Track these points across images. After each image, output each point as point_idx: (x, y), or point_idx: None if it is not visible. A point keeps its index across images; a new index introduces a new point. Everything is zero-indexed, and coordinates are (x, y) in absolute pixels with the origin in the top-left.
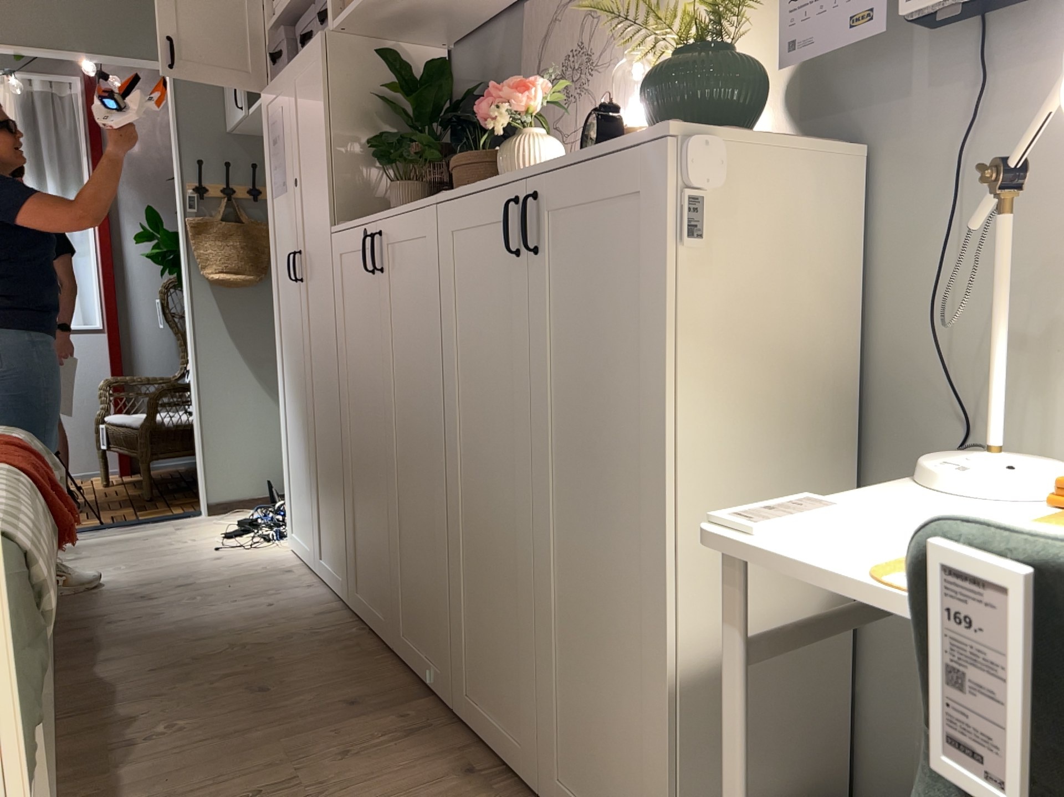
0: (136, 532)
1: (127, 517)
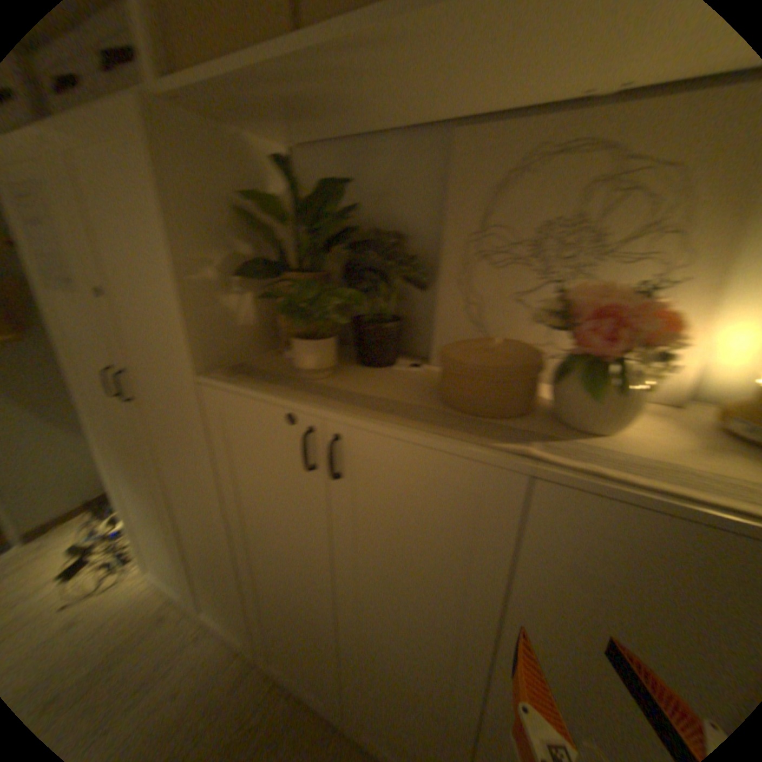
0: None
1: None
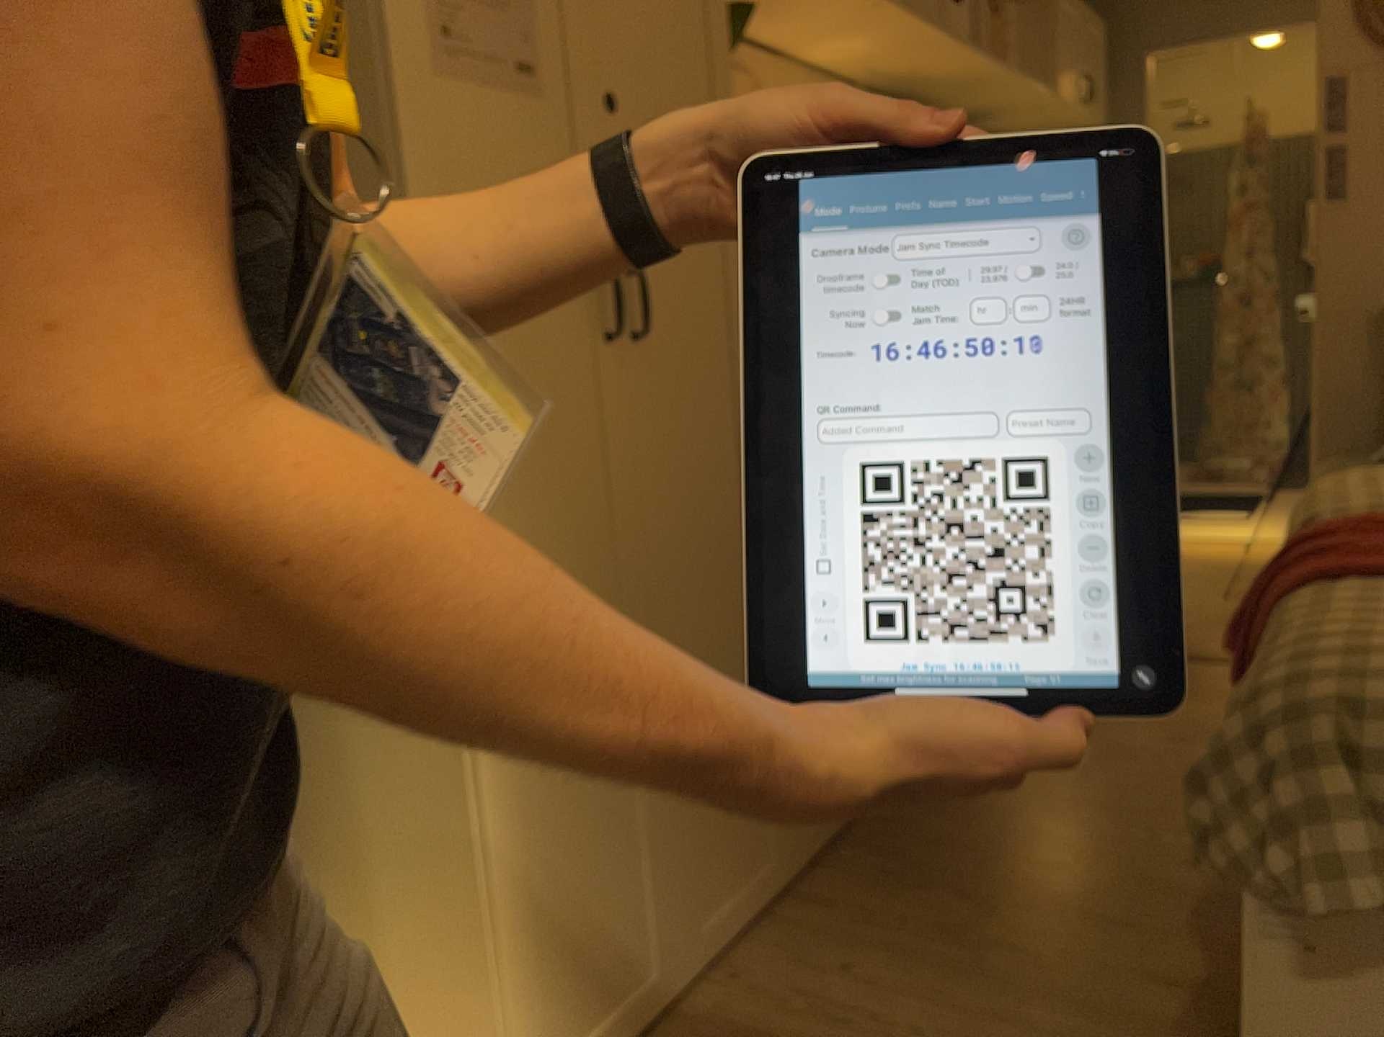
0: None
1: None
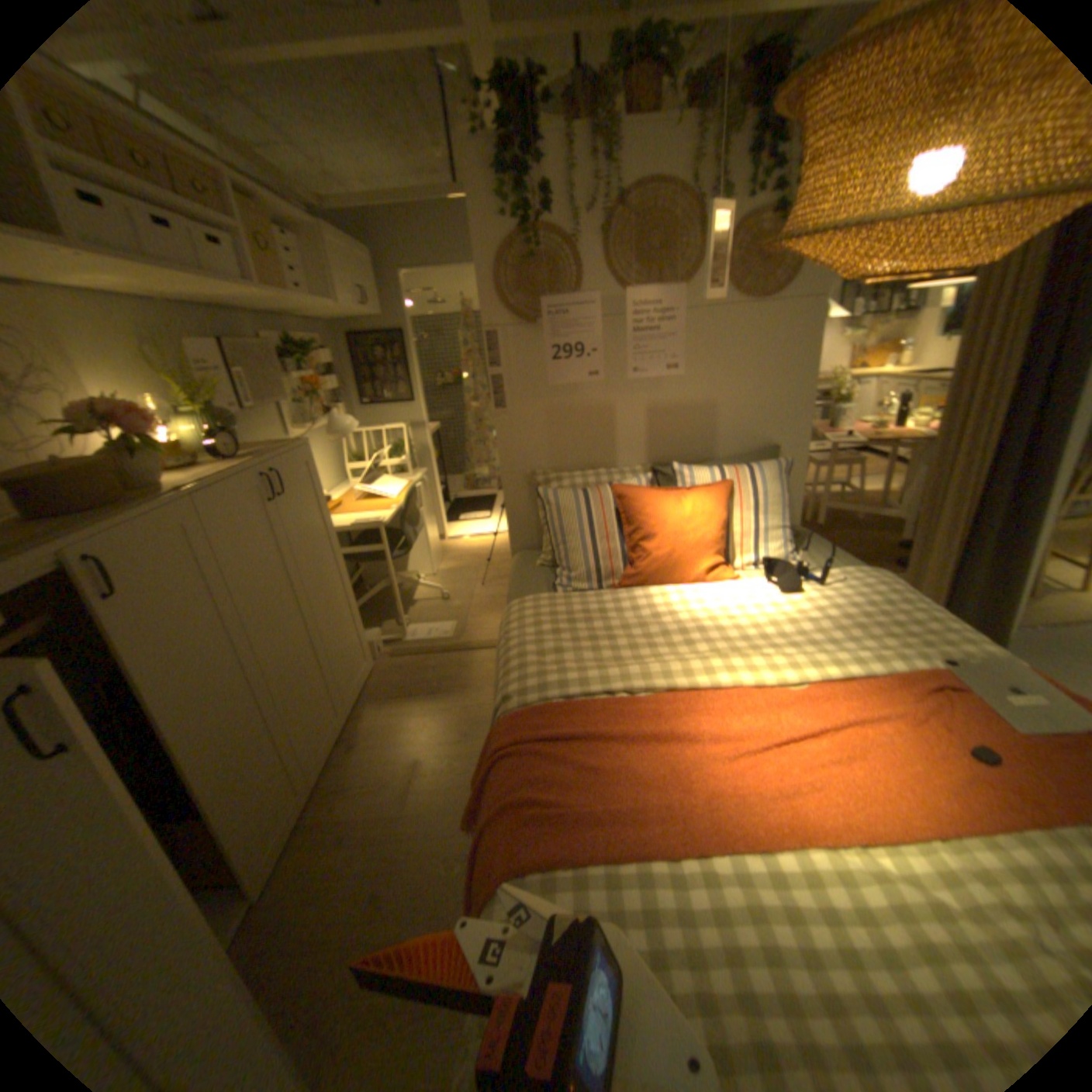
0: None
1: None
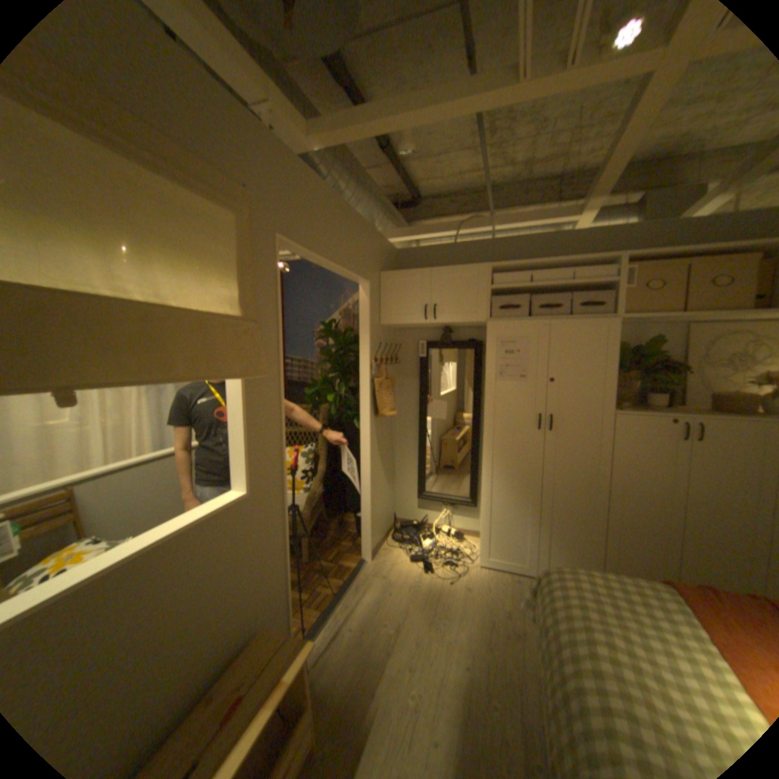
0: (365, 592)
1: (334, 585)
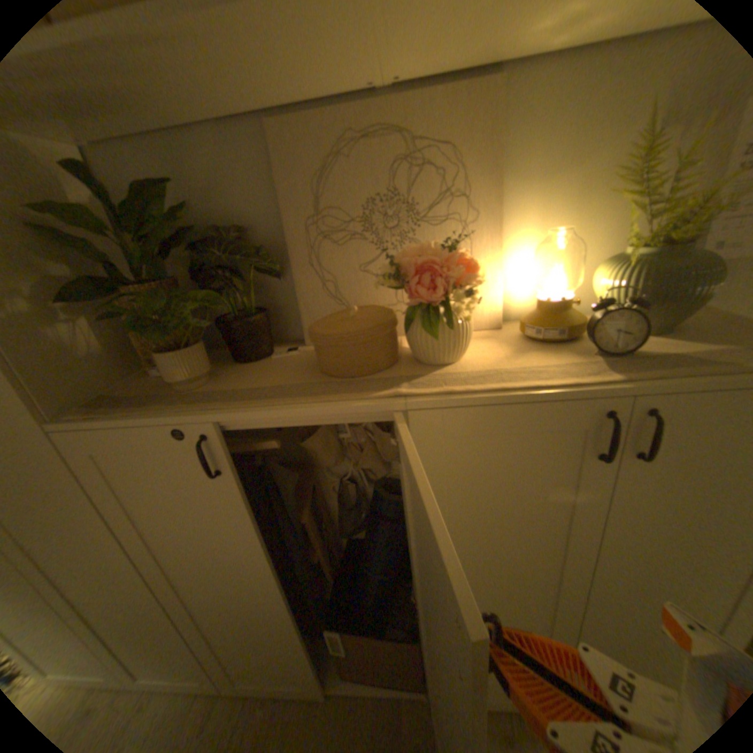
0: None
1: None
